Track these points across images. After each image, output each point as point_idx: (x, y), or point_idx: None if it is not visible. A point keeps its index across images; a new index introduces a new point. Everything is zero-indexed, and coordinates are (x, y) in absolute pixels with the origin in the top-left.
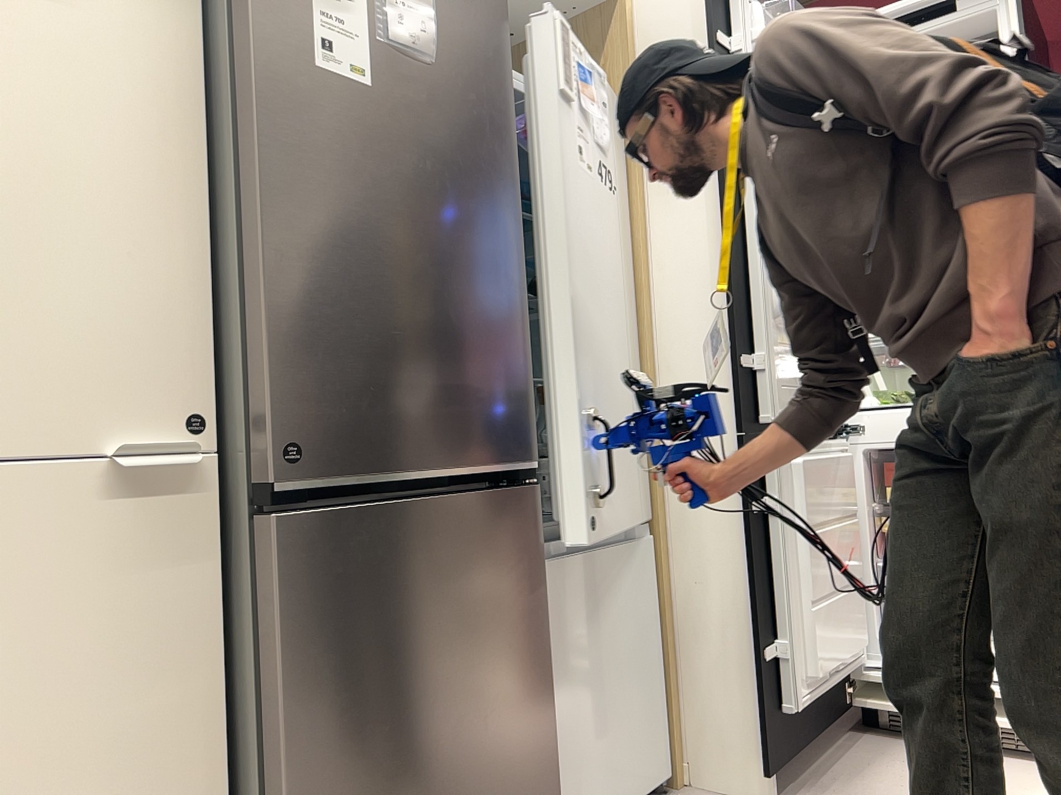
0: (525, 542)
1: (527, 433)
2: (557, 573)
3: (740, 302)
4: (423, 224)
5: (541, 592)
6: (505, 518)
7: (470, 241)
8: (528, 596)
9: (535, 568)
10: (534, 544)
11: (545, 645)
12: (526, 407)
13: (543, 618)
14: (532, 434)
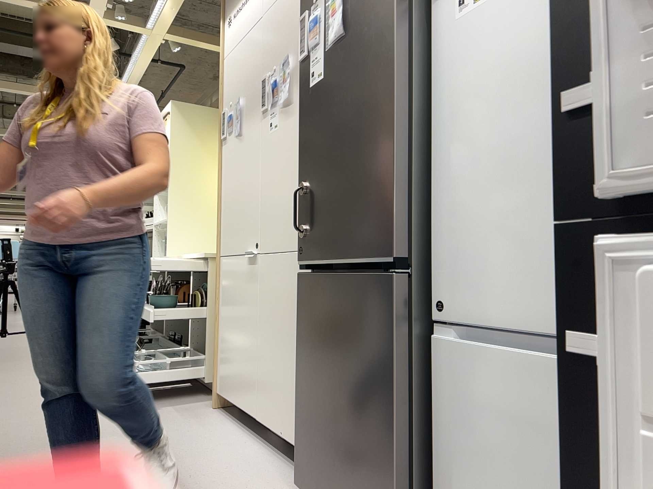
0: (382, 312)
1: (389, 238)
2: (471, 357)
3: (584, 2)
4: (339, 130)
5: (393, 351)
6: (370, 293)
7: (360, 124)
8: (382, 349)
9: (389, 333)
10: (389, 315)
11: (393, 390)
12: (389, 220)
13: (393, 370)
14: (393, 239)
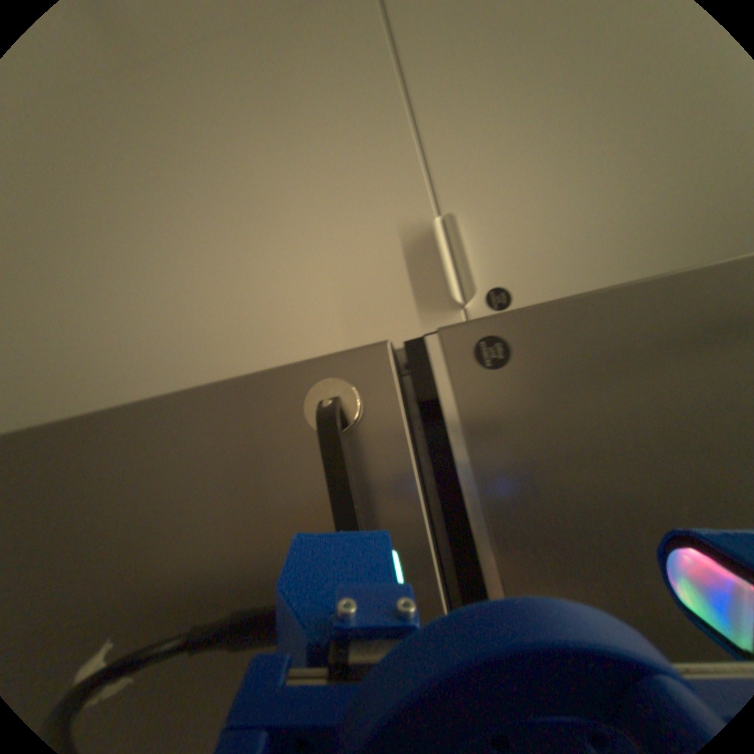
0: None
1: None
2: None
3: None
4: None
5: None
6: None
7: None
8: None
9: None
10: None
11: None
12: None
13: None
14: None
